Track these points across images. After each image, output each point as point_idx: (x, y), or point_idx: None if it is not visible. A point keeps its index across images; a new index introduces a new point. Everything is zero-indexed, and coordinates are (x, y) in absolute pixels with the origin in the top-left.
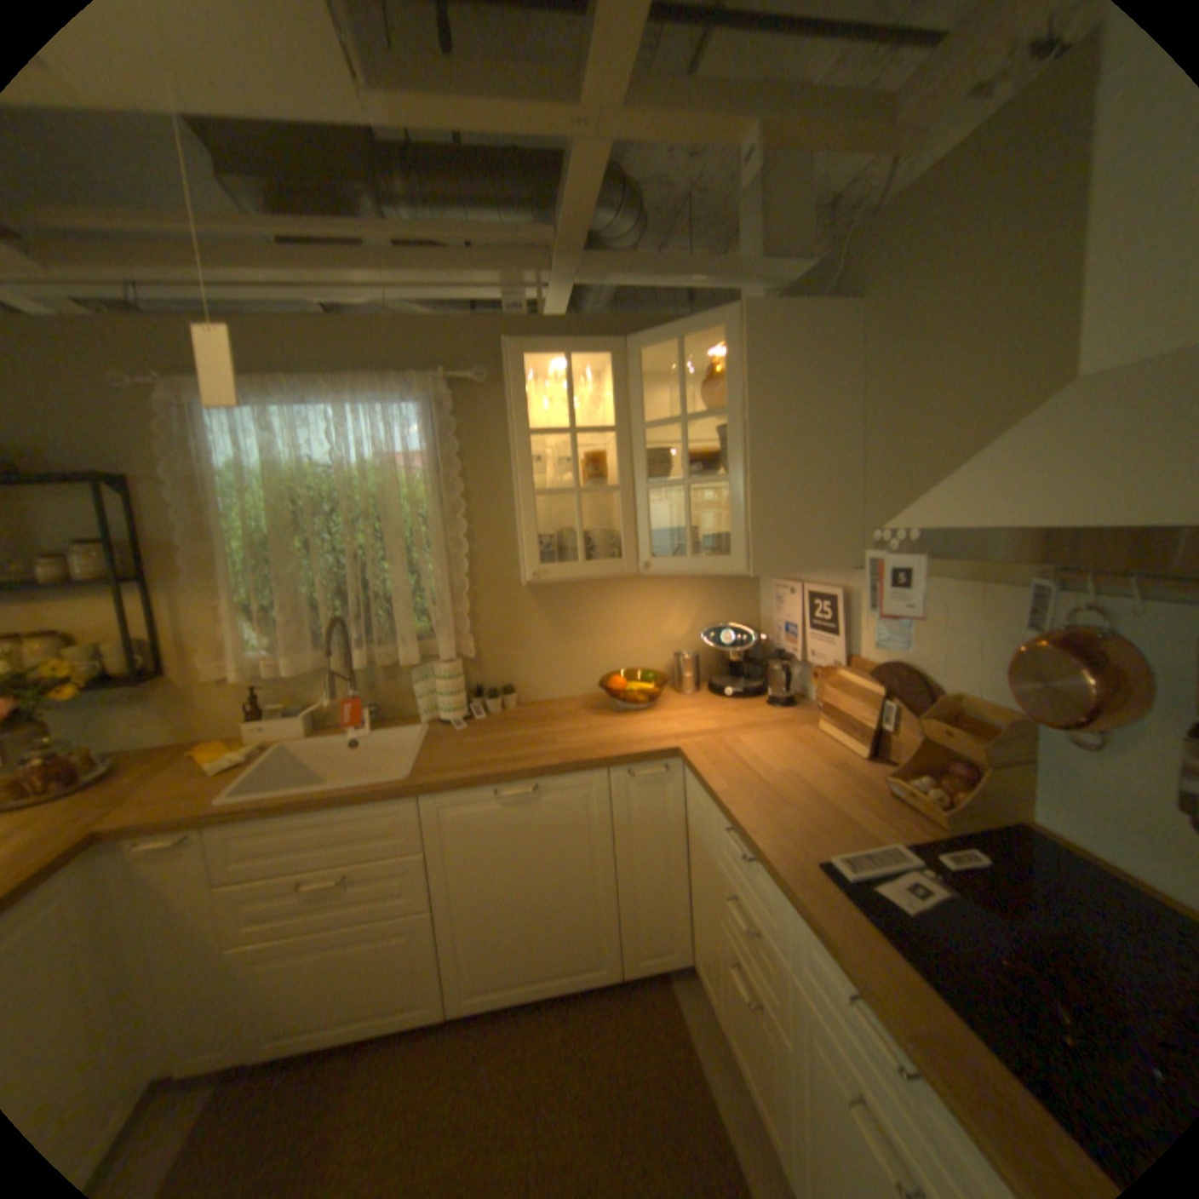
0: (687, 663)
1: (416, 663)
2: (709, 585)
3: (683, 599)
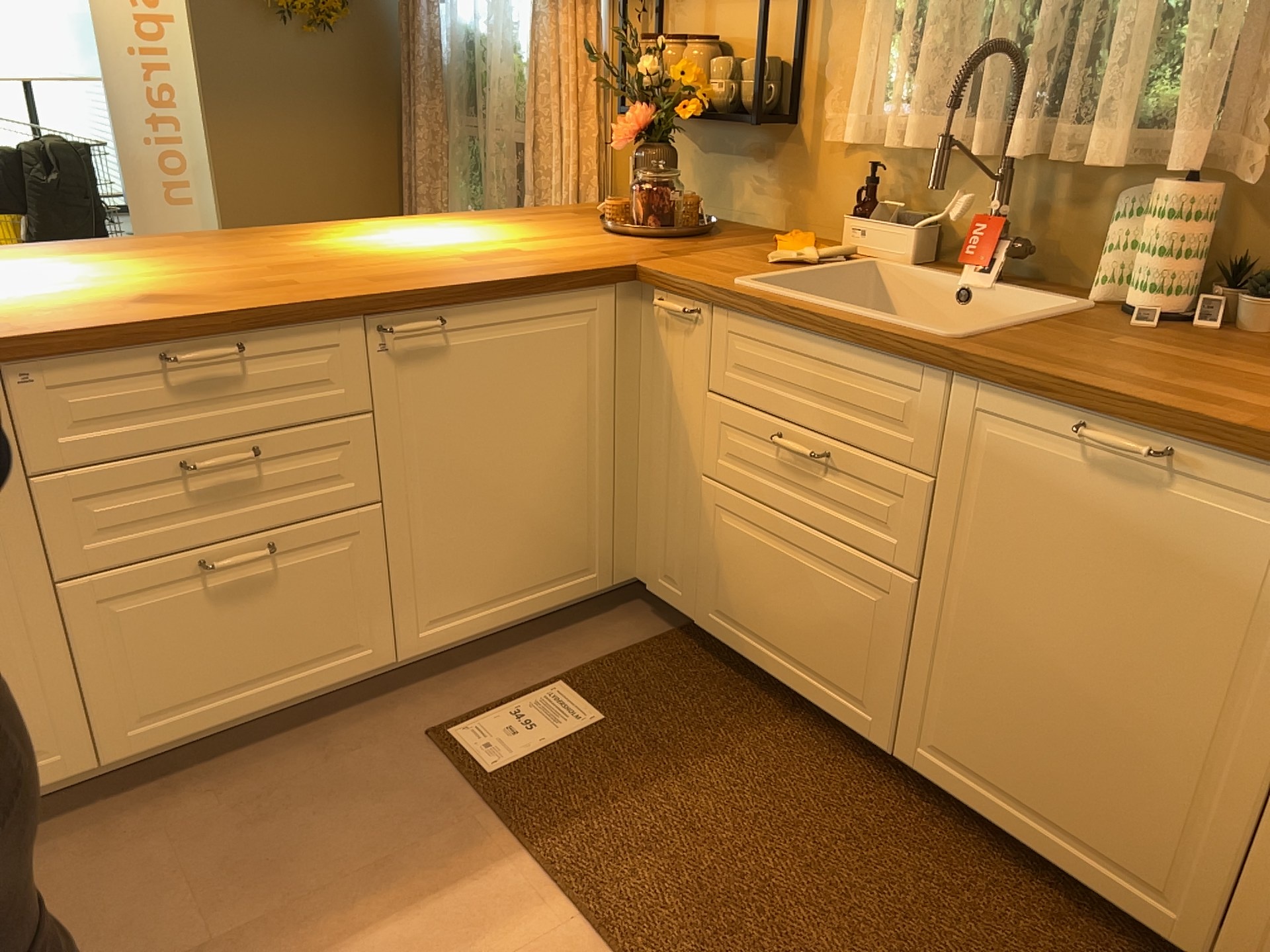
0: None
1: (1109, 167)
2: None
3: None
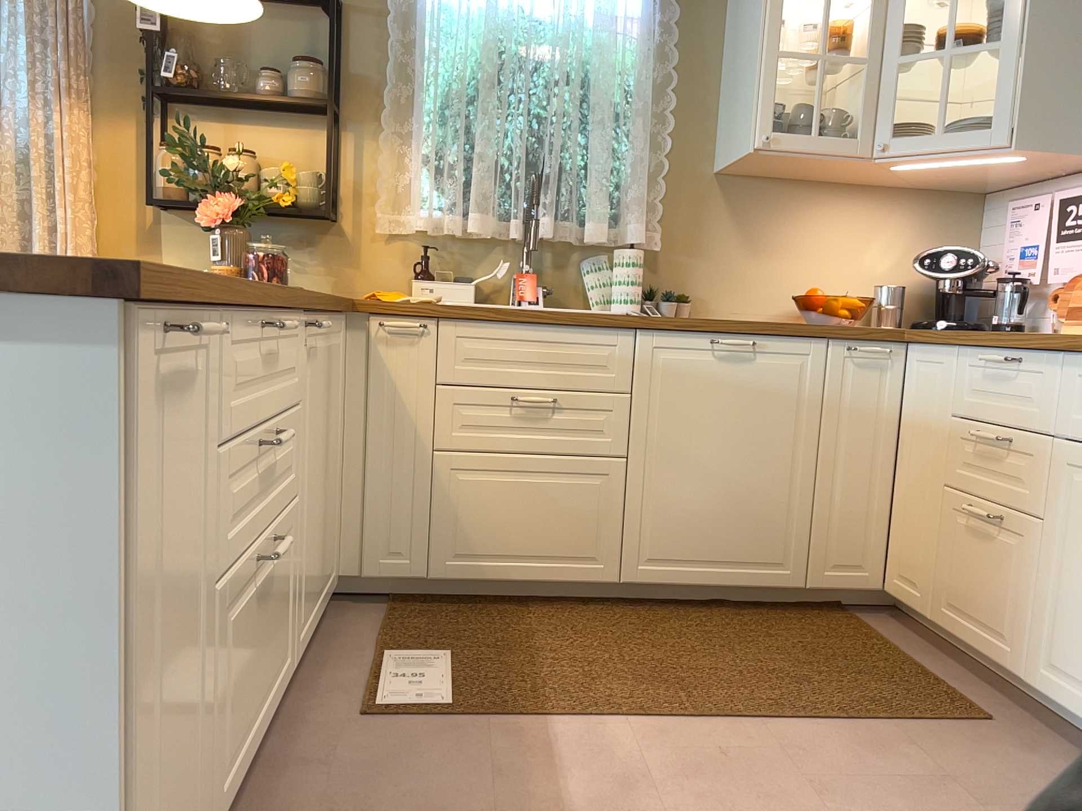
0: (894, 291)
1: (604, 238)
2: (924, 215)
3: (891, 227)
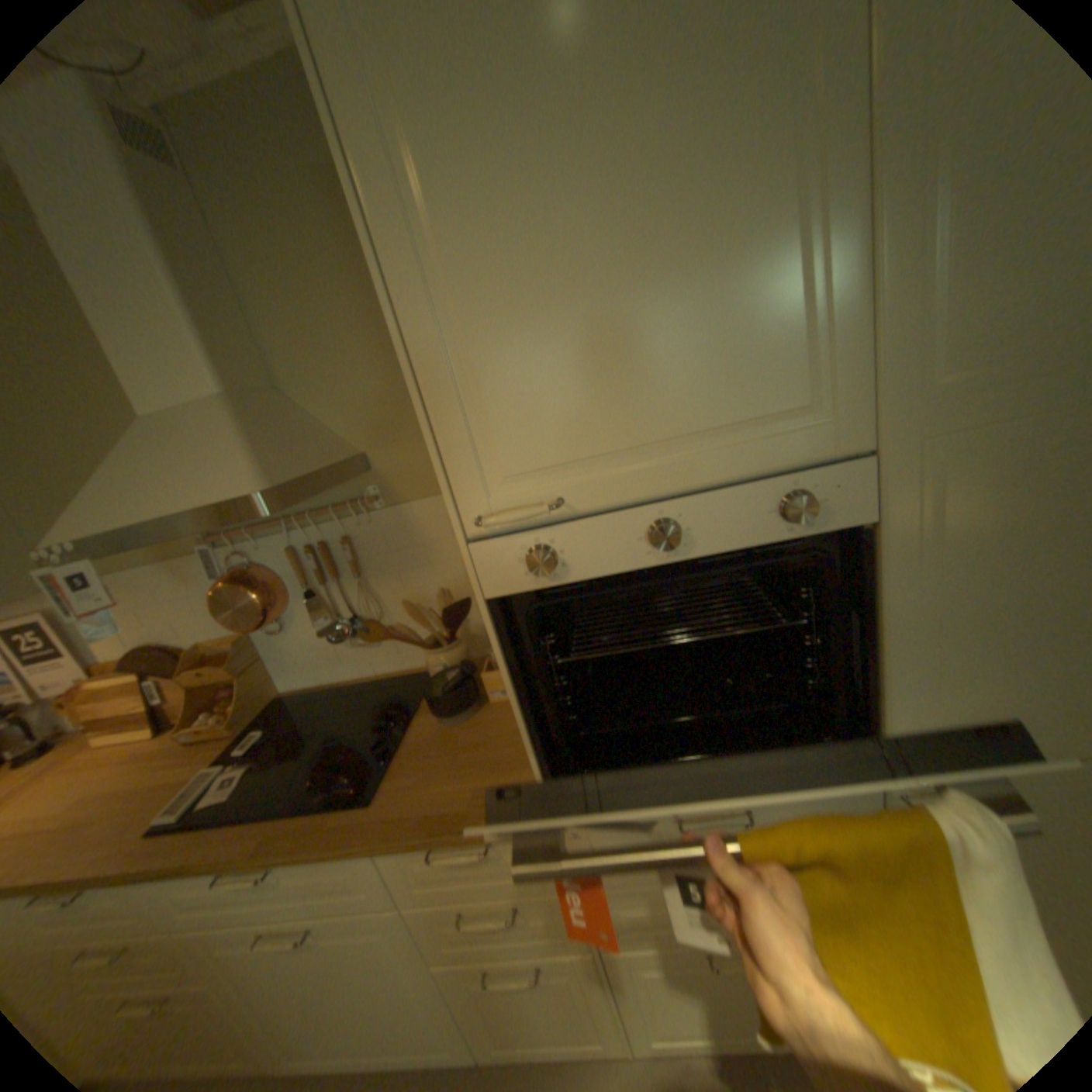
0: None
1: None
2: None
3: None
